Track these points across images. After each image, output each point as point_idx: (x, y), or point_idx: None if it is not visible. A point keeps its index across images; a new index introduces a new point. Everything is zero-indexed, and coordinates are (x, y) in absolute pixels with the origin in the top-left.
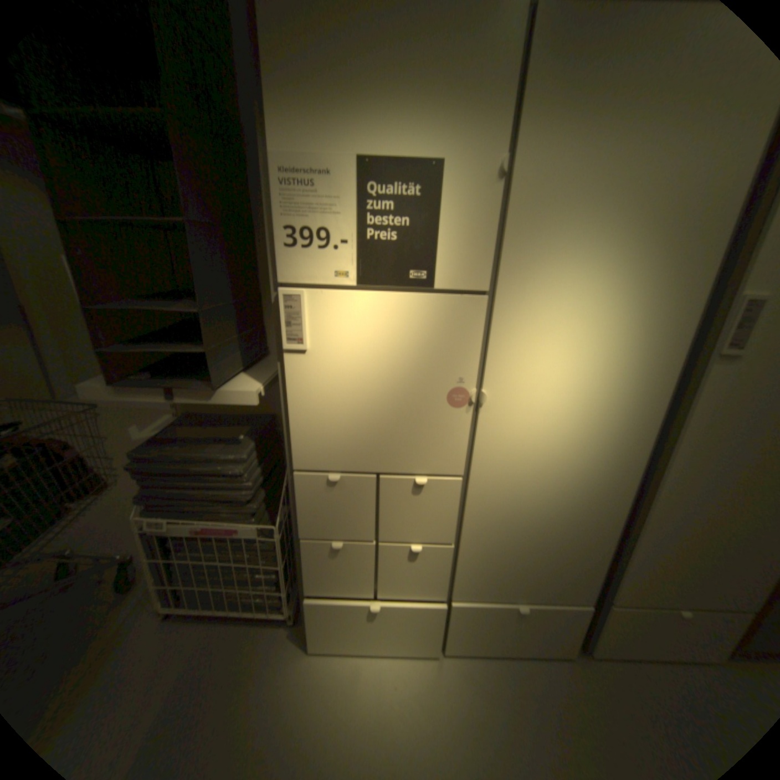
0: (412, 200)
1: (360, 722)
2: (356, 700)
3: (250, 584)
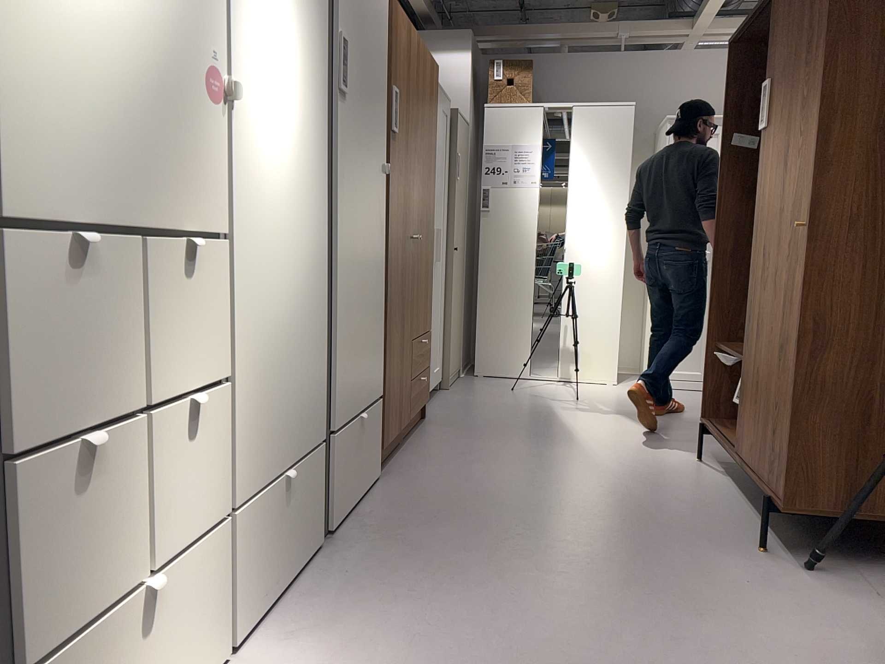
0: None
1: None
2: None
3: None
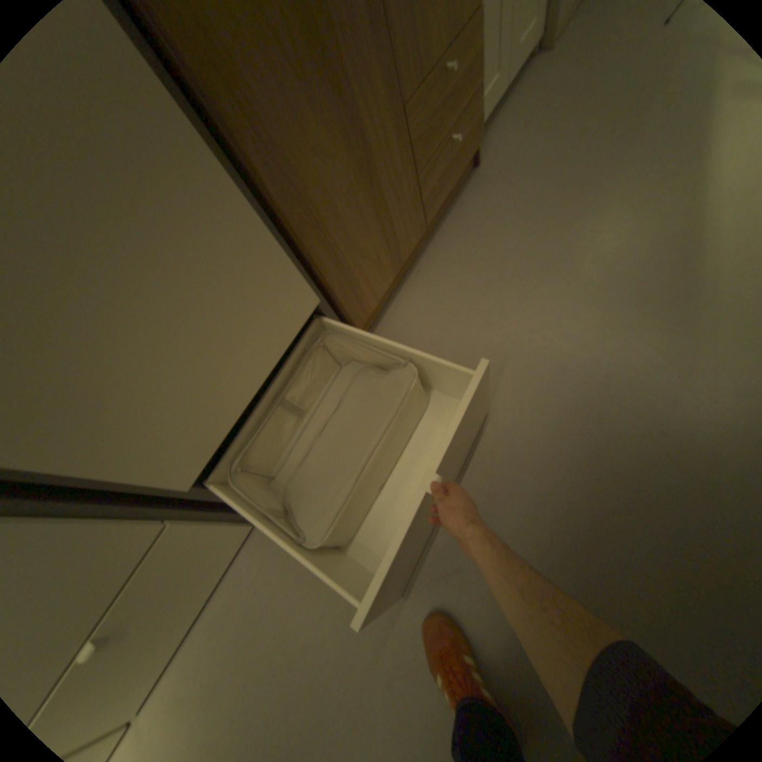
0: None
1: None
2: None
3: None
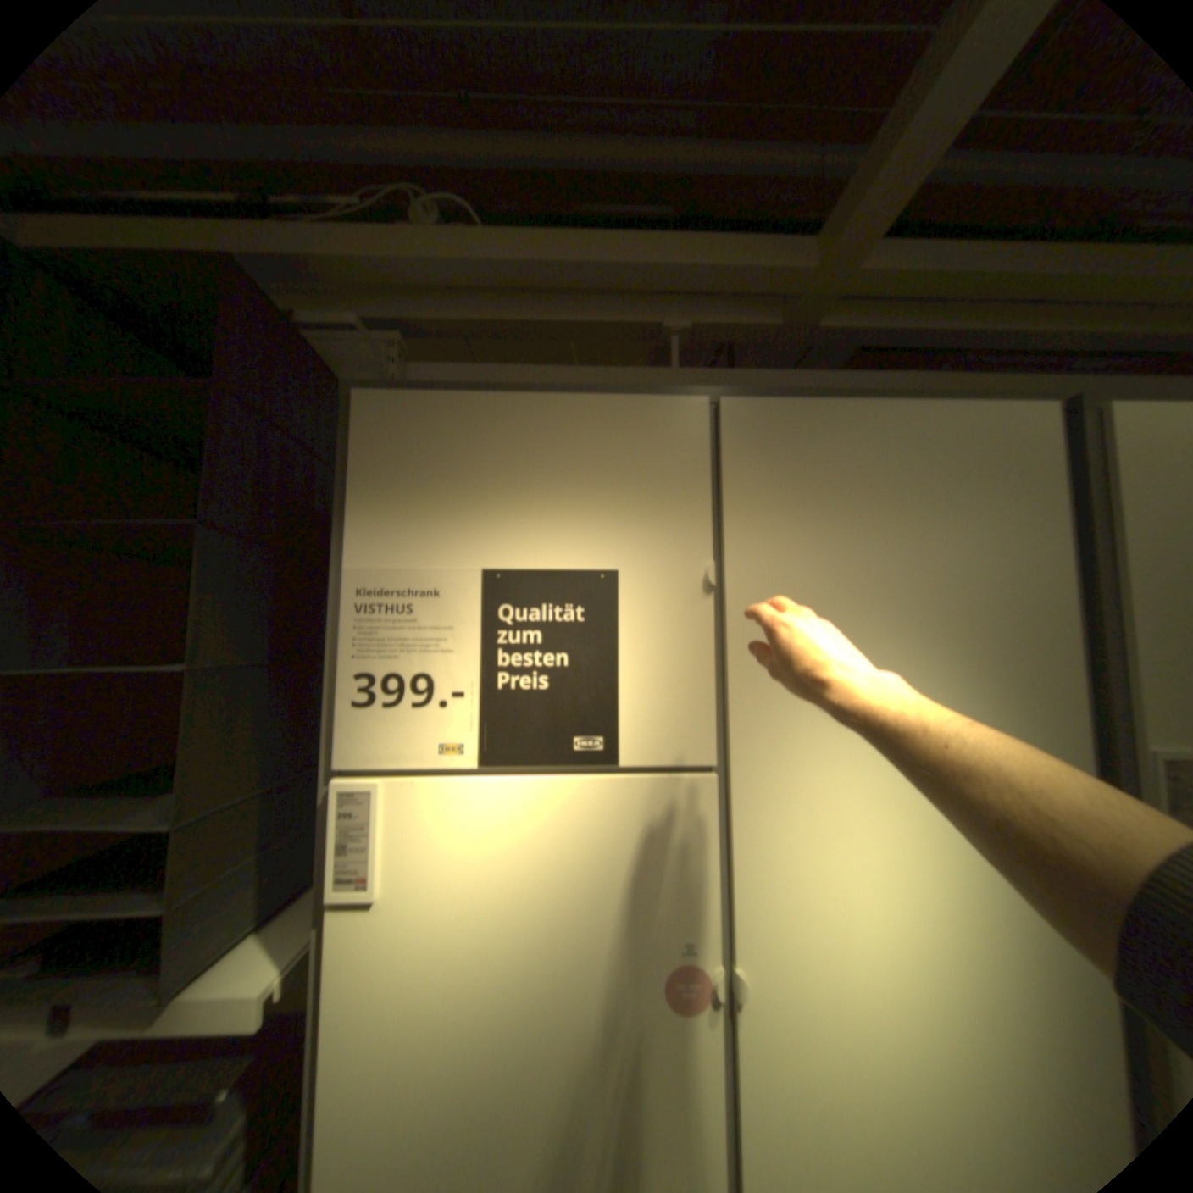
0: (572, 627)
1: None
2: None
3: None
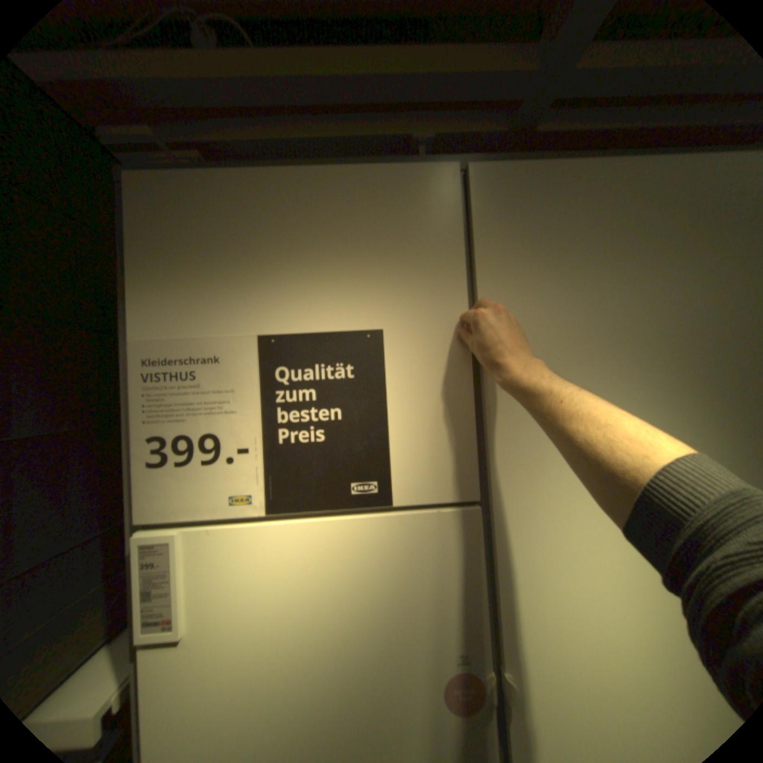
0: (343, 383)
1: None
2: None
3: None
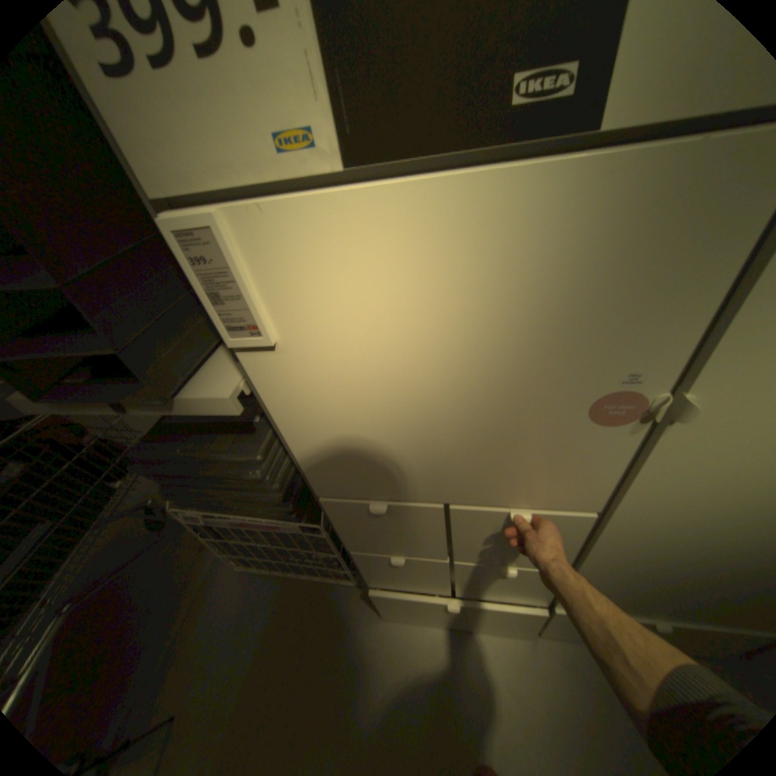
0: None
1: (445, 702)
2: (438, 676)
3: (310, 560)
